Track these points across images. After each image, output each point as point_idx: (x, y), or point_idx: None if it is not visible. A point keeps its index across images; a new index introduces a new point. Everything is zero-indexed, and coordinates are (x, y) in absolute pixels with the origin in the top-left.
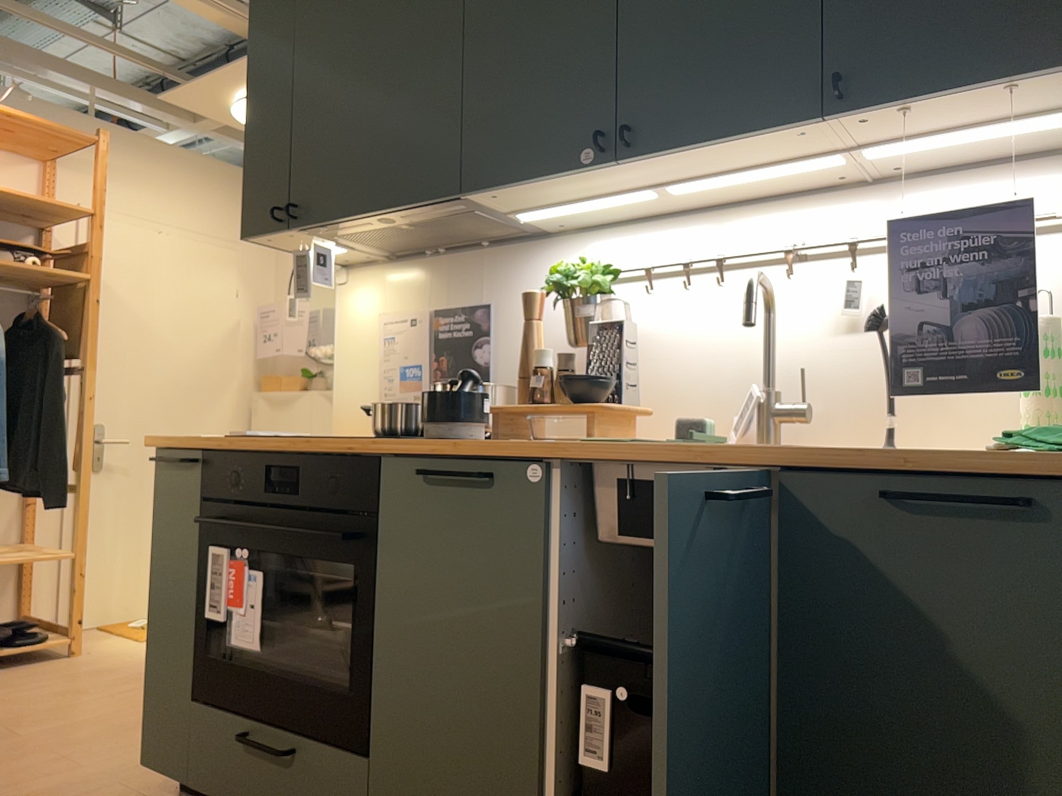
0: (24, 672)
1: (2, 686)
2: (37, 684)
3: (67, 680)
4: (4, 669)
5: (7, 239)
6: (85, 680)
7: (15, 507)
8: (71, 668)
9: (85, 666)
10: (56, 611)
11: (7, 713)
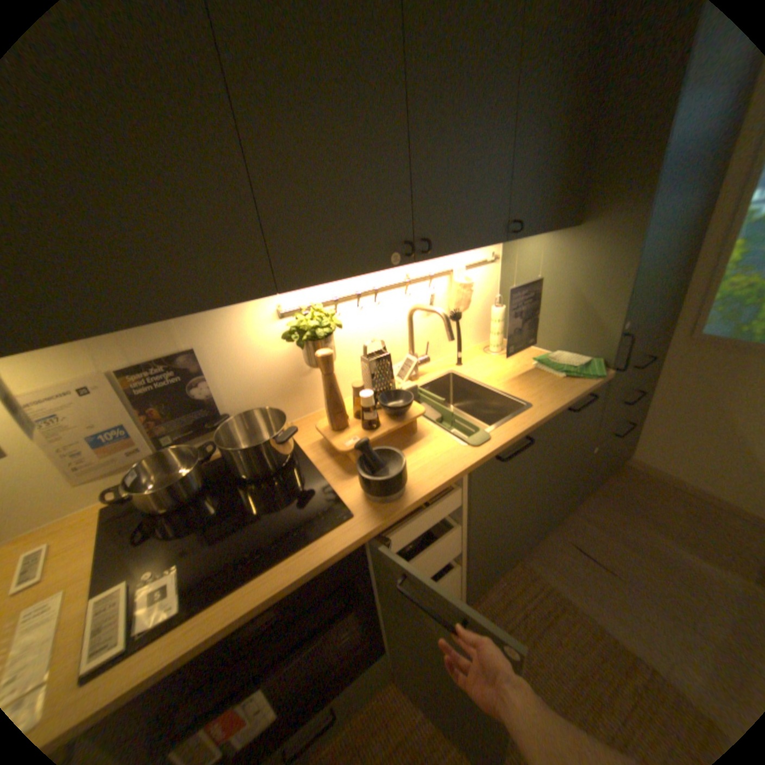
0: None
1: None
2: None
3: None
4: None
5: None
6: None
7: None
8: None
9: None
10: None
11: None
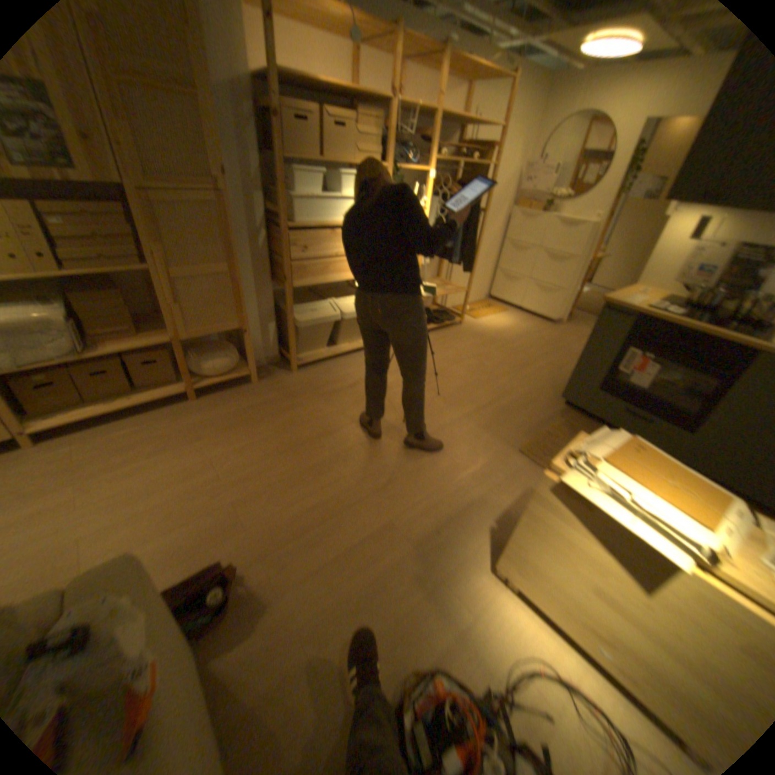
0: (453, 331)
1: (454, 338)
2: (464, 338)
3: (471, 337)
4: (445, 328)
5: (449, 134)
6: (477, 339)
7: (436, 263)
8: (466, 331)
9: (470, 331)
10: (441, 301)
11: (470, 353)
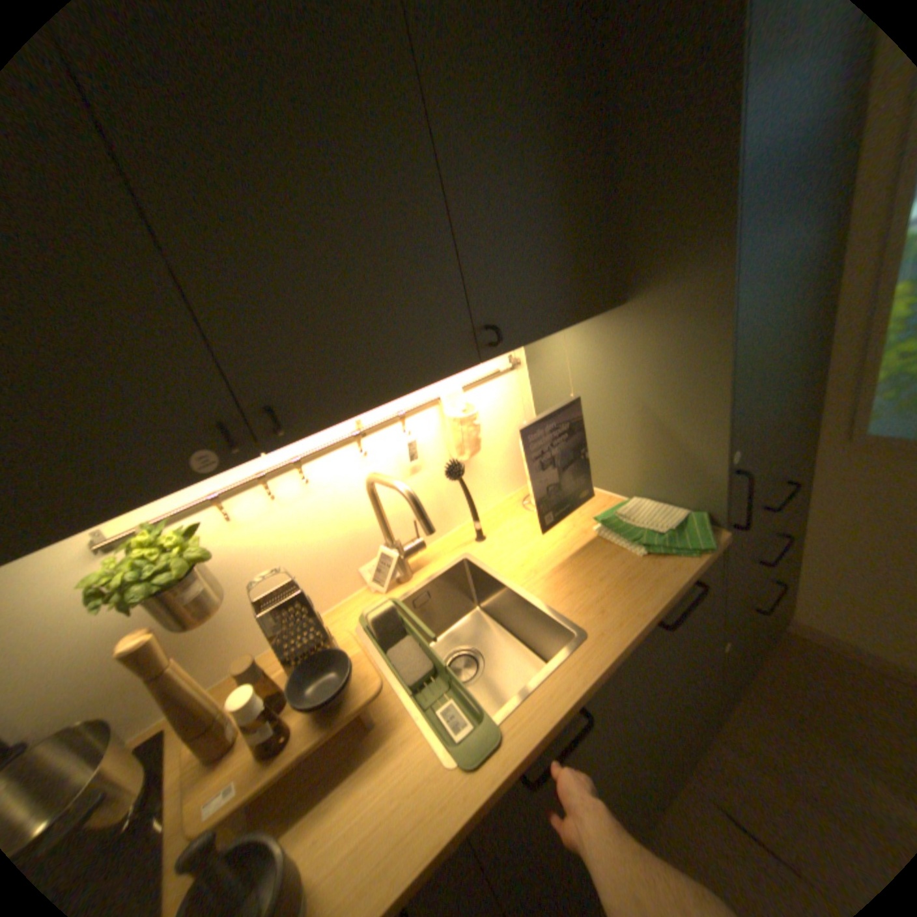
0: None
1: None
2: None
3: None
4: None
5: None
6: None
7: None
8: None
9: None
10: None
11: None
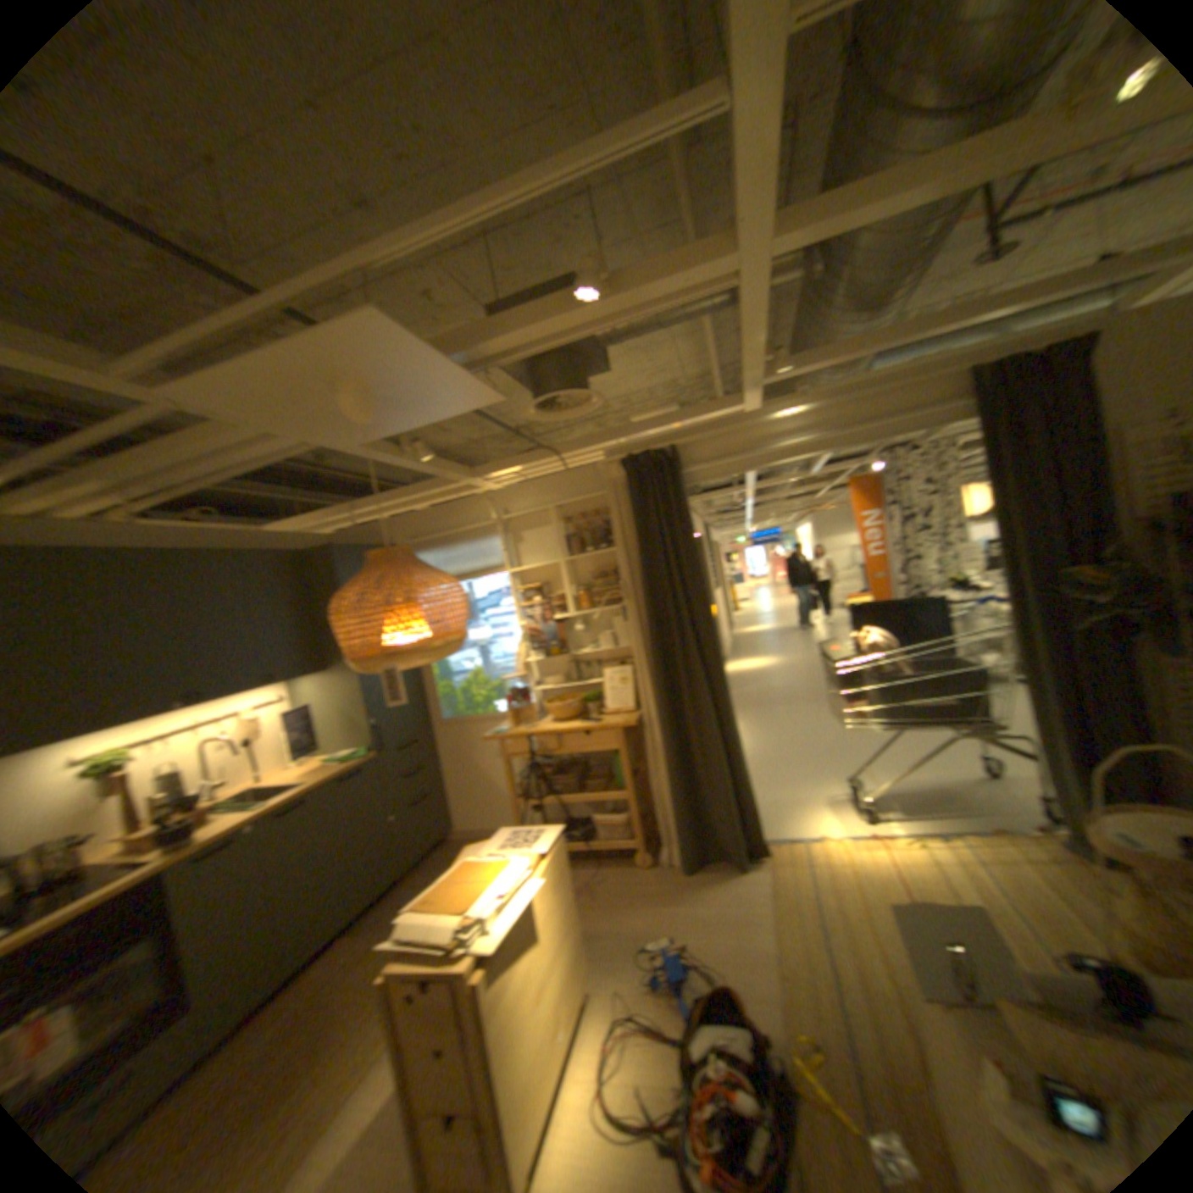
0: None
1: None
2: None
3: None
4: None
5: None
6: None
7: None
8: None
9: None
10: None
11: None
